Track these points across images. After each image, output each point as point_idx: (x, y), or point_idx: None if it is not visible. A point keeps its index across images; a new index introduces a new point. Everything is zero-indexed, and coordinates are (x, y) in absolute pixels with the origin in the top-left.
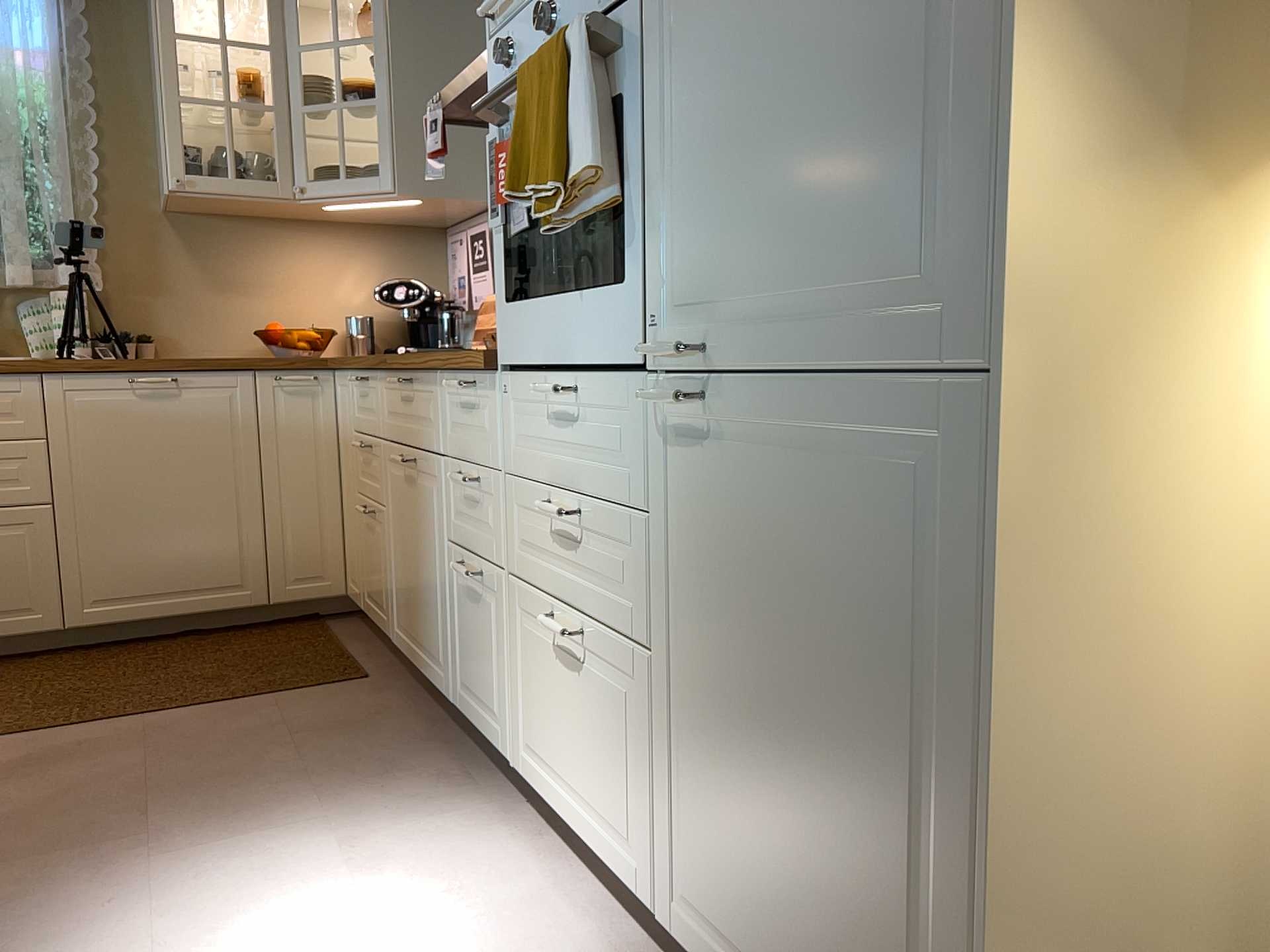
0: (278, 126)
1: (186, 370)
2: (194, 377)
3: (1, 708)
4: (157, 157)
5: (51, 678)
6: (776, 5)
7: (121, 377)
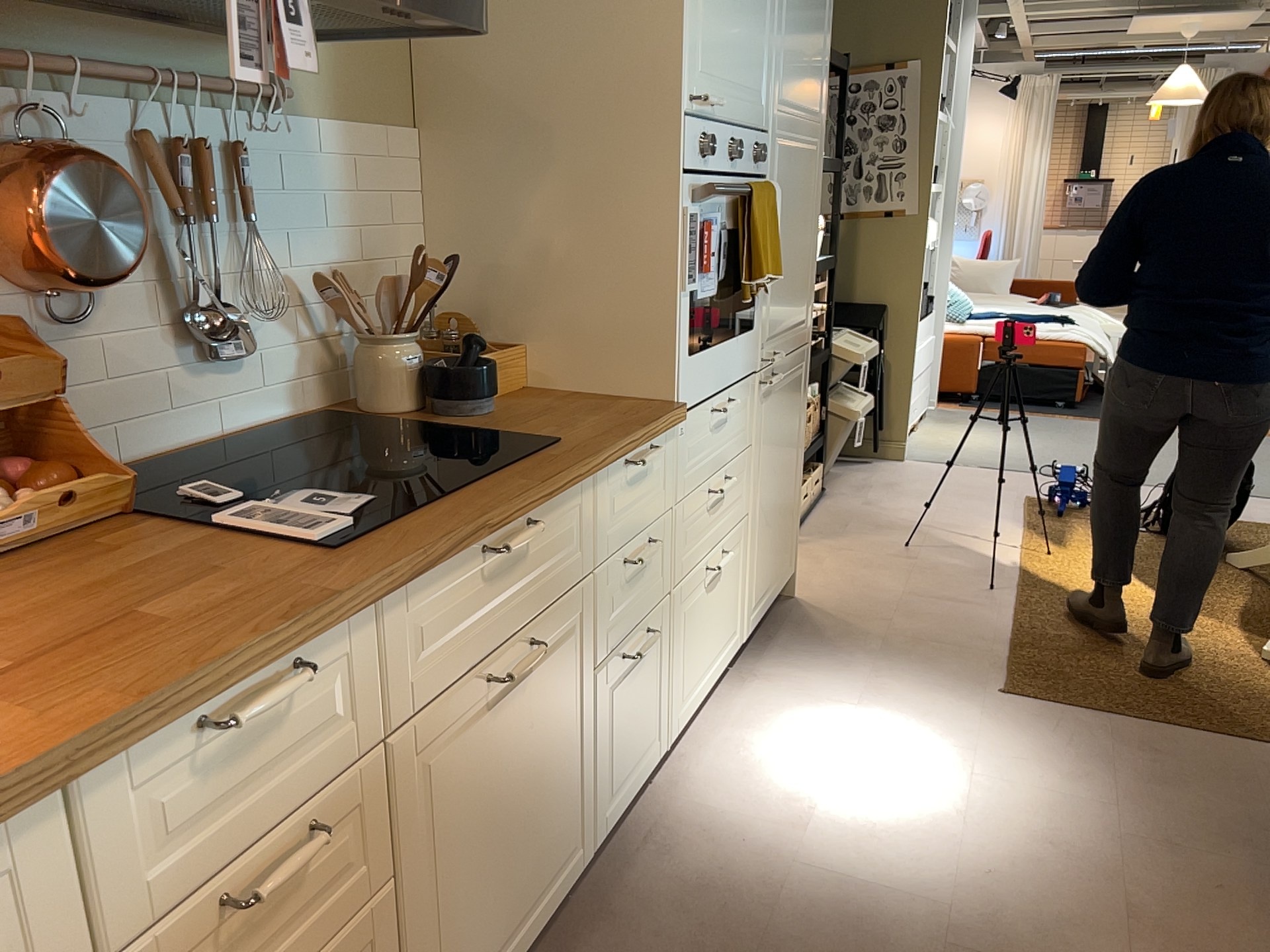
0: None
1: None
2: None
3: None
4: None
5: None
6: (793, 222)
7: None
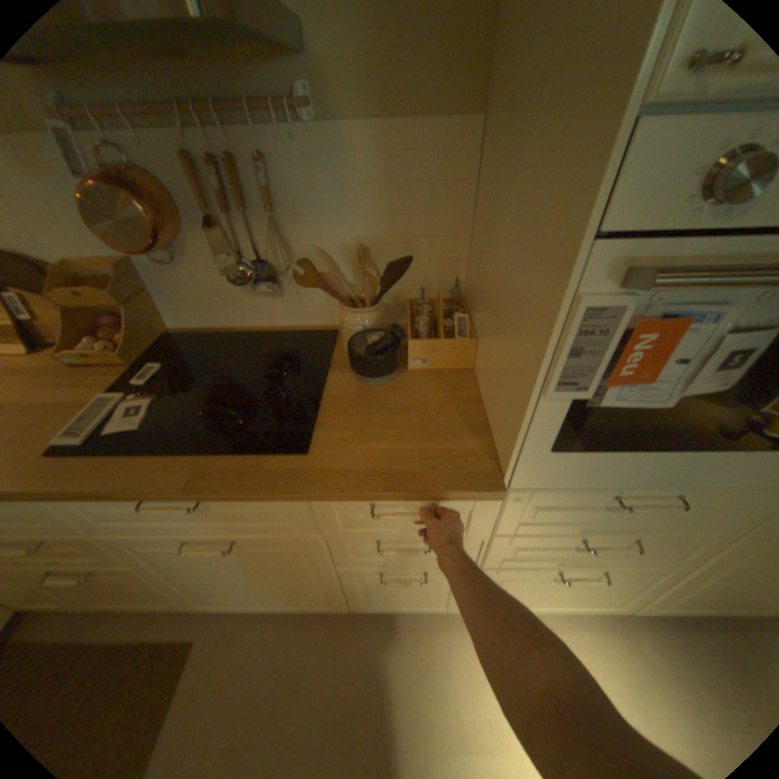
0: None
1: None
2: None
3: None
4: None
5: None
6: None
7: None
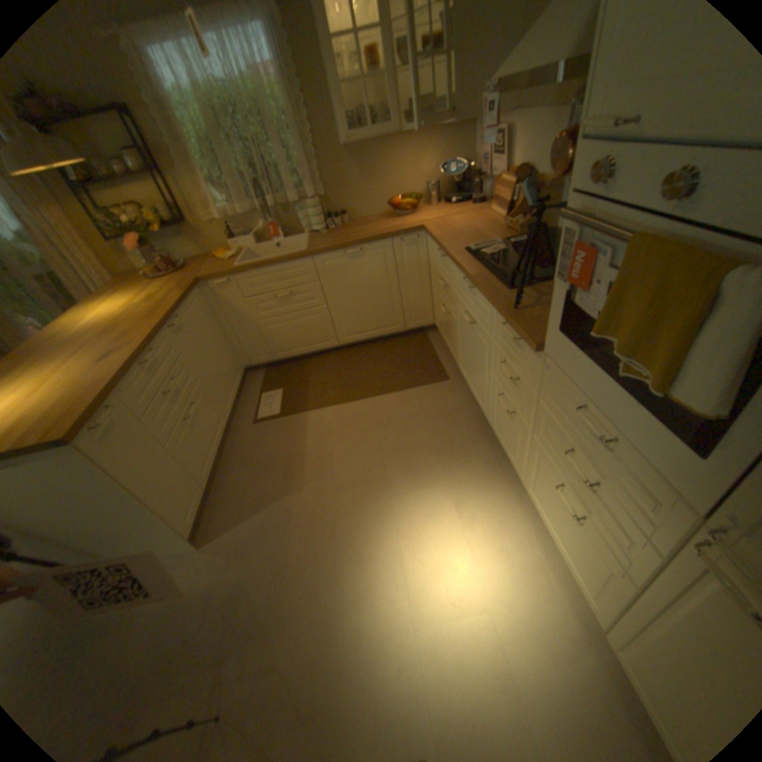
0: (387, 77)
1: (364, 244)
2: (368, 246)
3: (328, 385)
4: (332, 111)
5: (339, 366)
6: None
7: (340, 251)
